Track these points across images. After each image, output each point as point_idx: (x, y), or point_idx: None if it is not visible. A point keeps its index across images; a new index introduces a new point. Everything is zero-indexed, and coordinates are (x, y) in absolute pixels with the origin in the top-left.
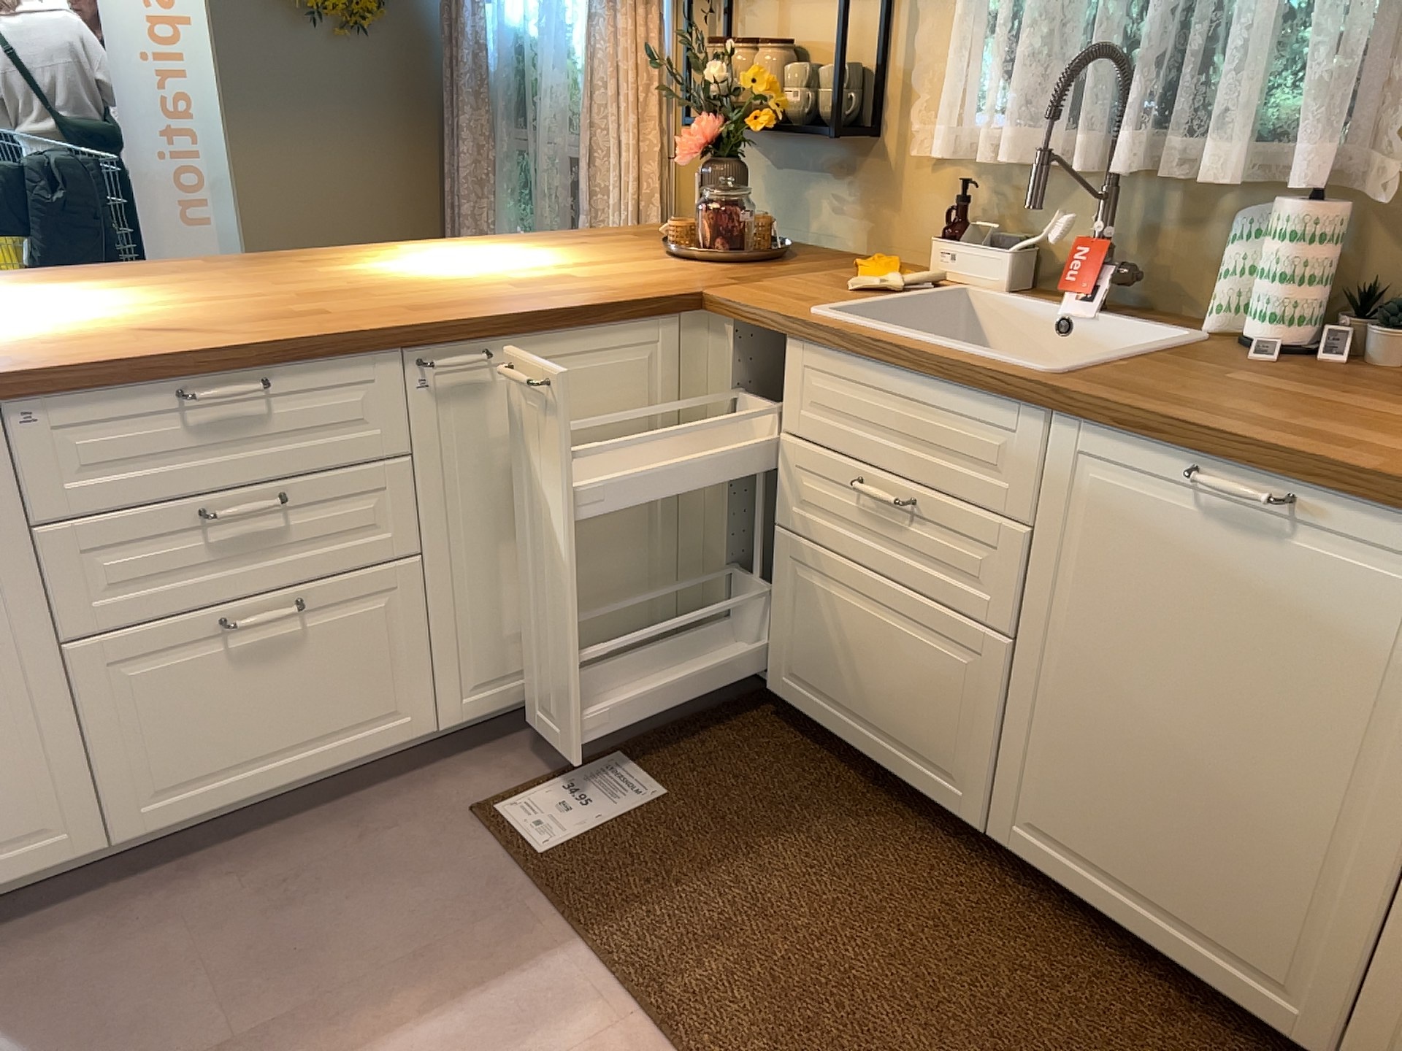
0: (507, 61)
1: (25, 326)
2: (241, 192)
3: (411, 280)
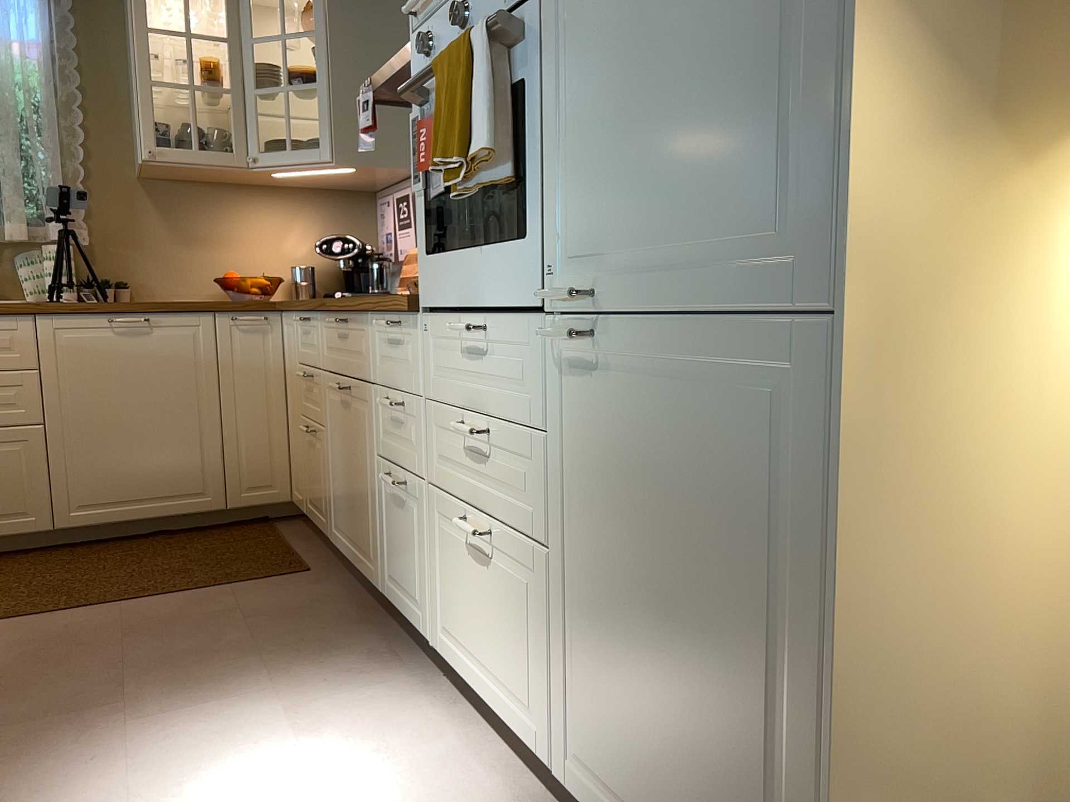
0: None
1: None
2: None
3: None
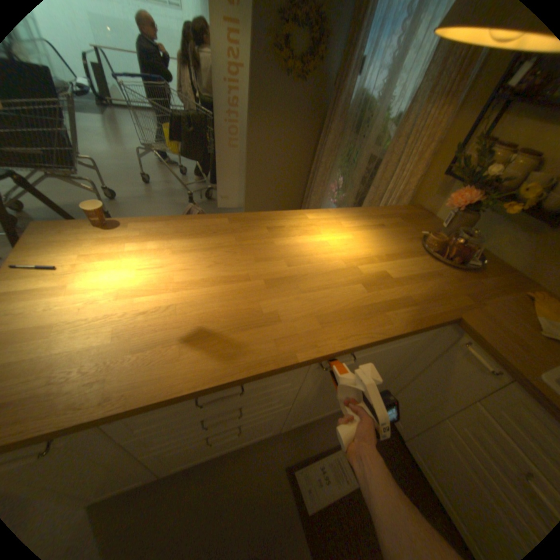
0: (359, 103)
1: (130, 306)
2: (247, 140)
3: (315, 266)
